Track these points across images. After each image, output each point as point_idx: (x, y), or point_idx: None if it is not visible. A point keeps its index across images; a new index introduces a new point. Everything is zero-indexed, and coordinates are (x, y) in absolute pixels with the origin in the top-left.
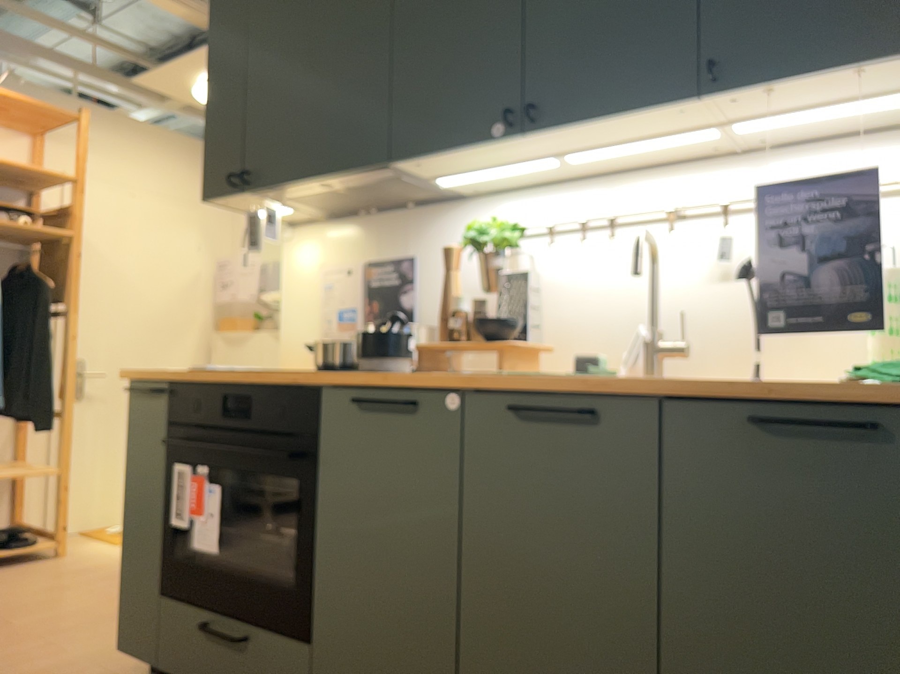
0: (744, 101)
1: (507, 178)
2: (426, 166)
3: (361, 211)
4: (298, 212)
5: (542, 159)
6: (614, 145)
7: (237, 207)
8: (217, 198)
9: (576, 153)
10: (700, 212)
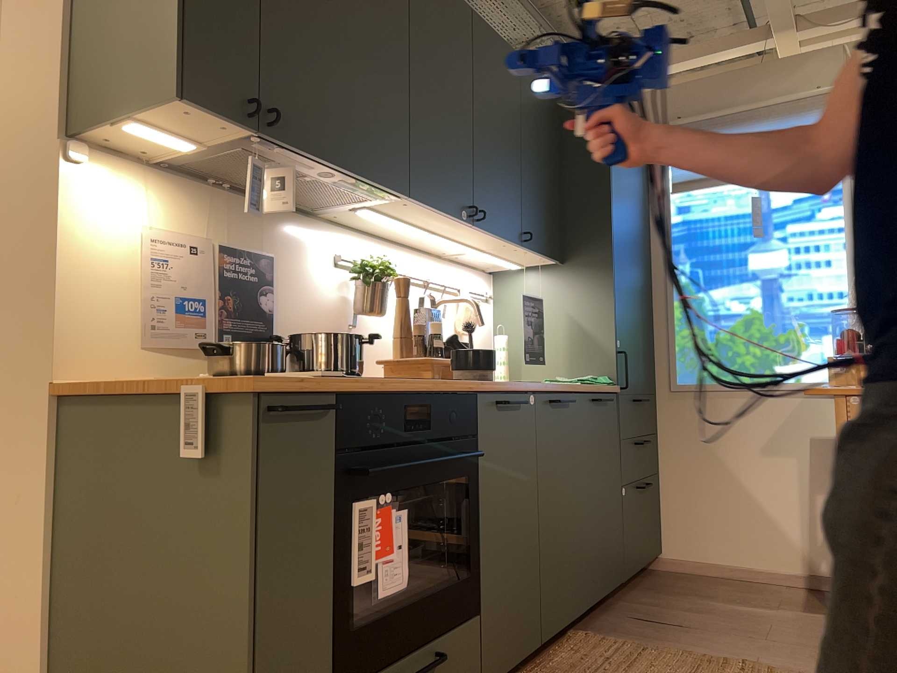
0: (516, 249)
1: (368, 220)
2: (399, 204)
3: (215, 180)
4: (171, 150)
5: (428, 229)
6: (456, 239)
7: (168, 117)
8: (202, 106)
9: (442, 234)
10: (433, 284)
